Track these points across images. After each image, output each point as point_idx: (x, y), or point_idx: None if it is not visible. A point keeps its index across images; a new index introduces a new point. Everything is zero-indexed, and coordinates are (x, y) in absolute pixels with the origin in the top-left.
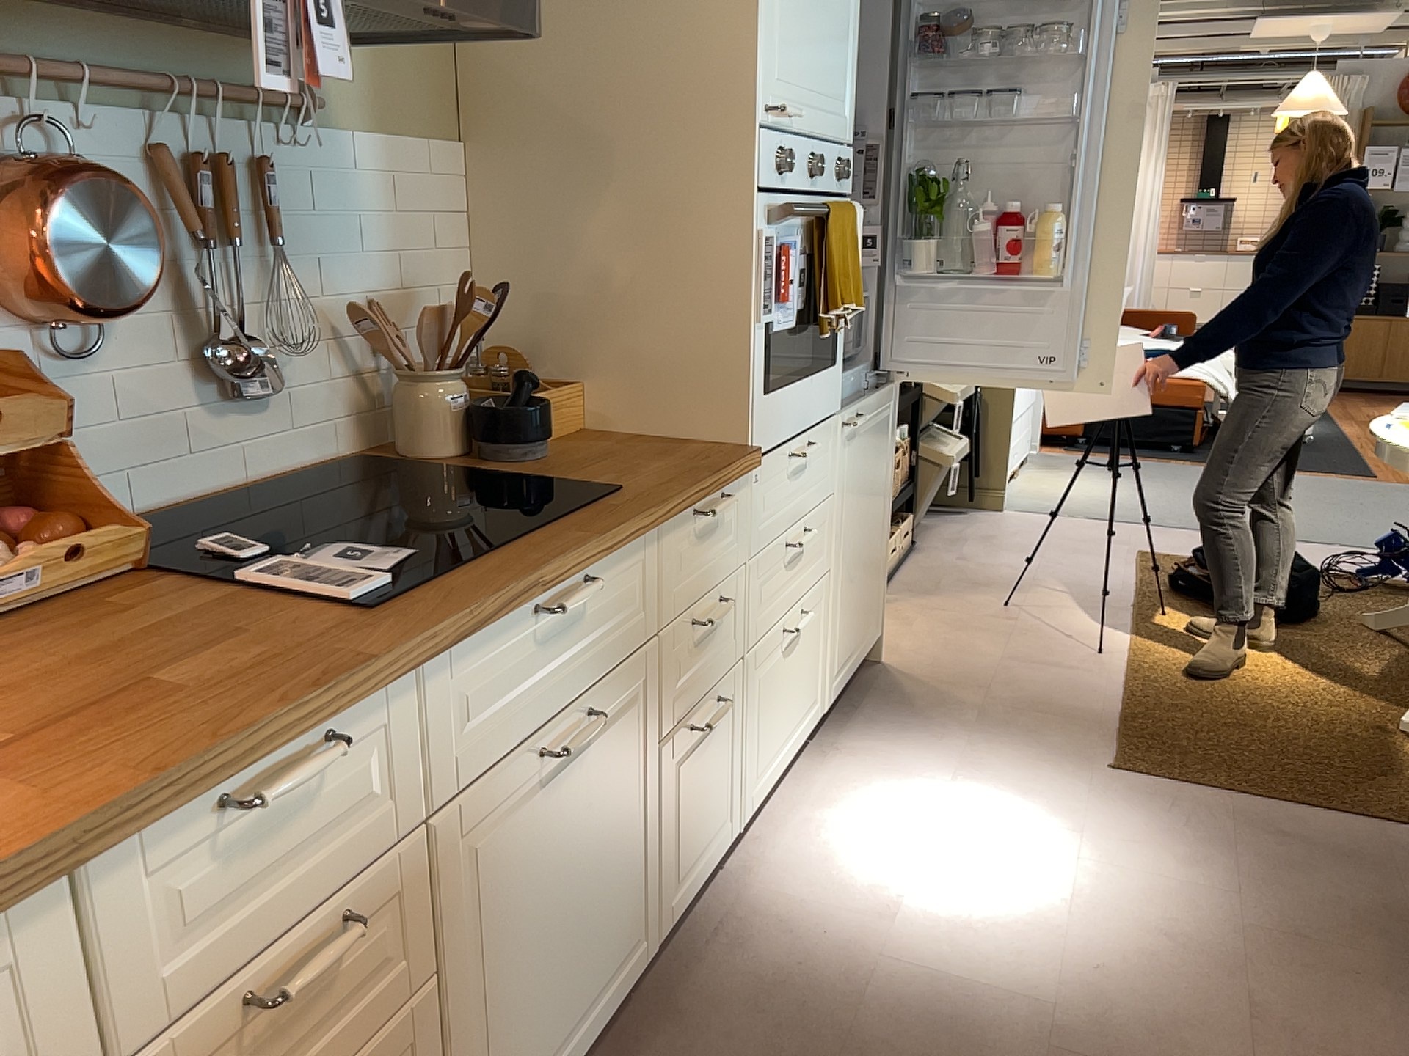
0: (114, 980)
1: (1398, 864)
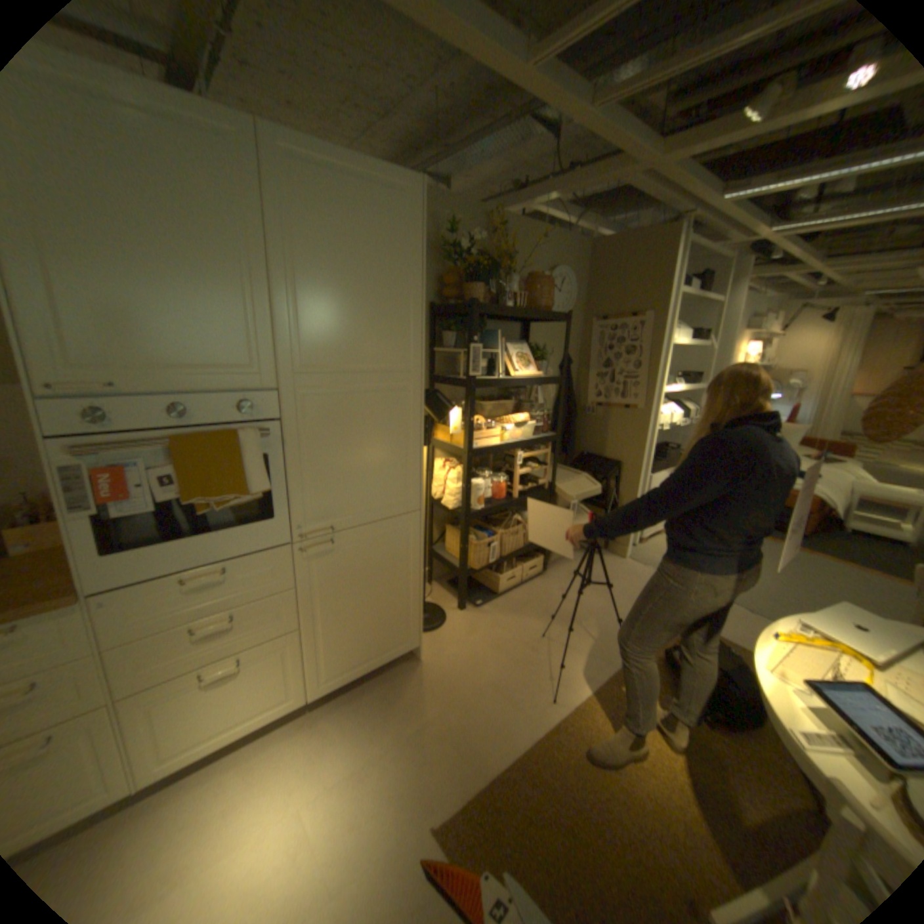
0: None
1: None
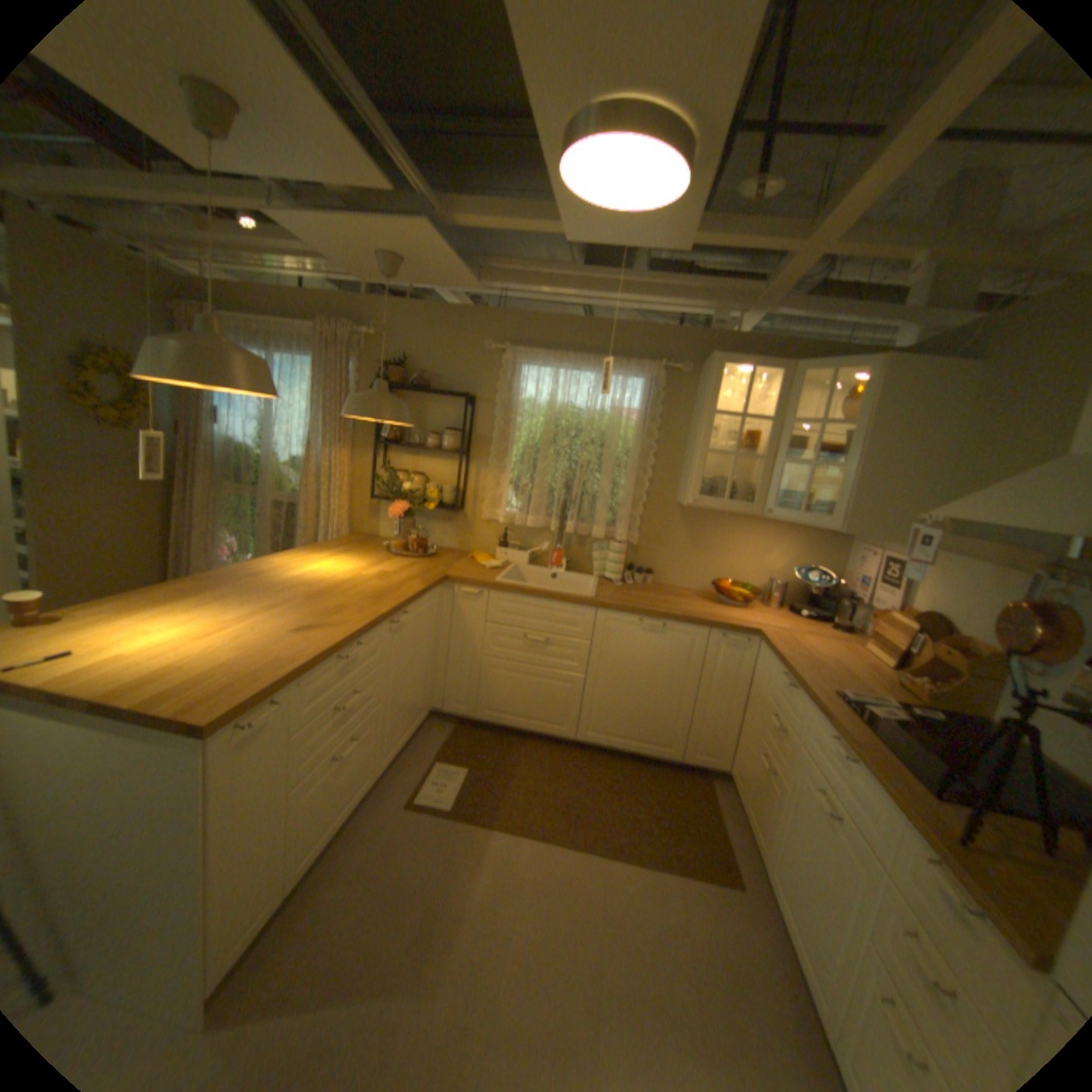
0: (775, 683)
1: None
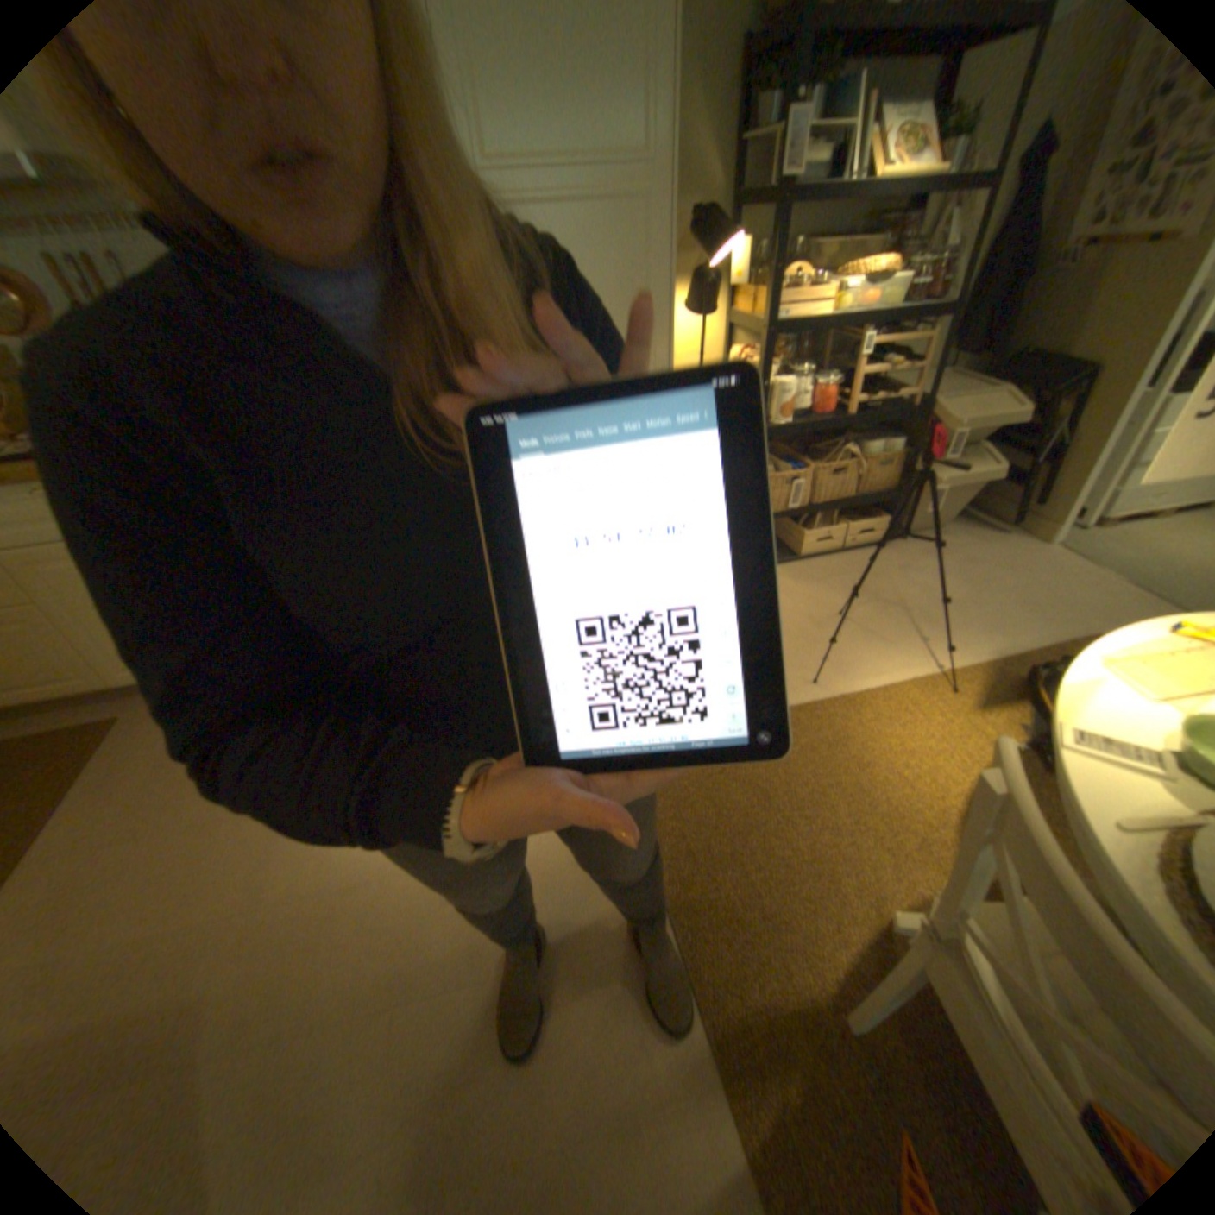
0: None
1: (603, 956)
